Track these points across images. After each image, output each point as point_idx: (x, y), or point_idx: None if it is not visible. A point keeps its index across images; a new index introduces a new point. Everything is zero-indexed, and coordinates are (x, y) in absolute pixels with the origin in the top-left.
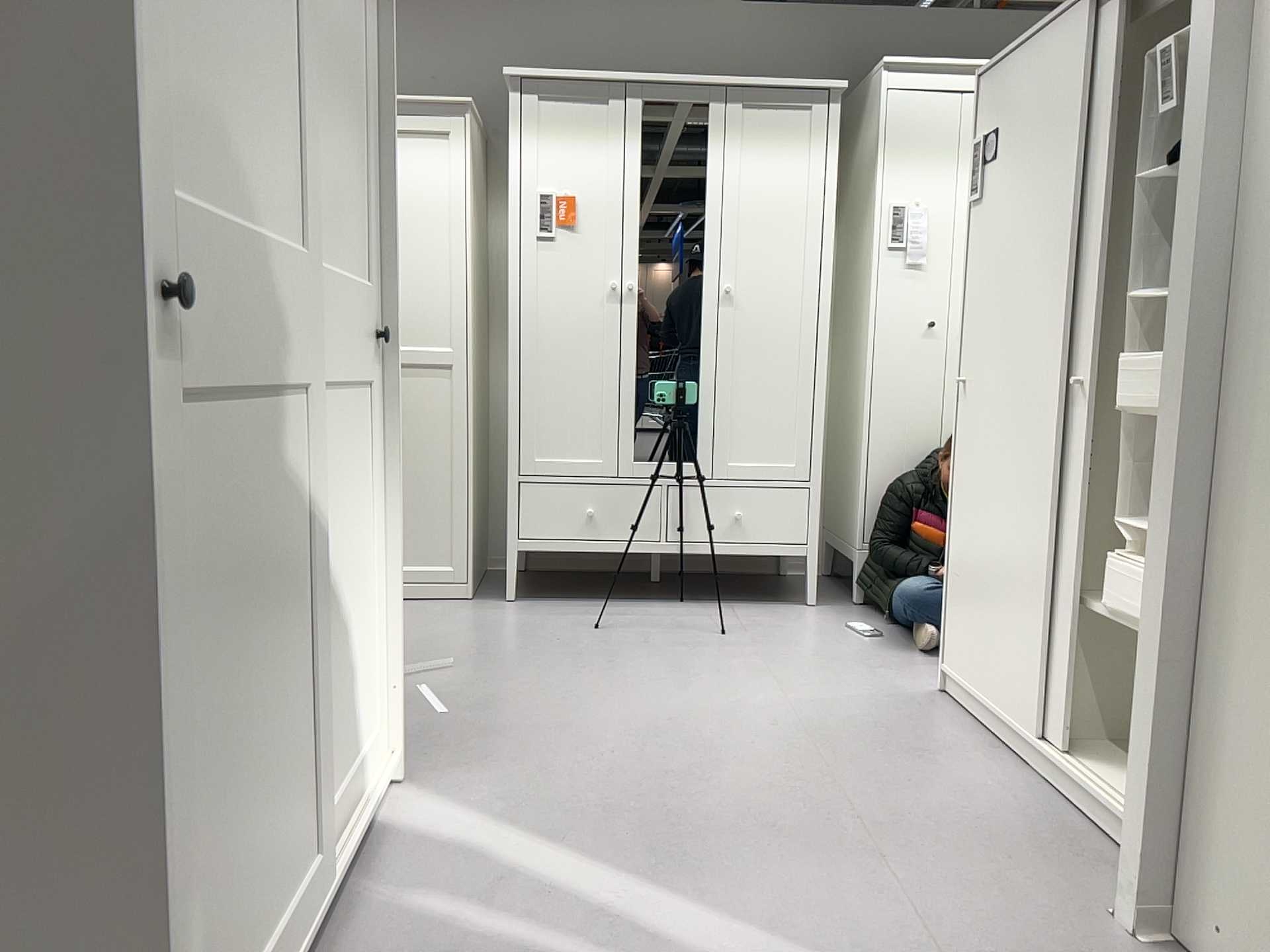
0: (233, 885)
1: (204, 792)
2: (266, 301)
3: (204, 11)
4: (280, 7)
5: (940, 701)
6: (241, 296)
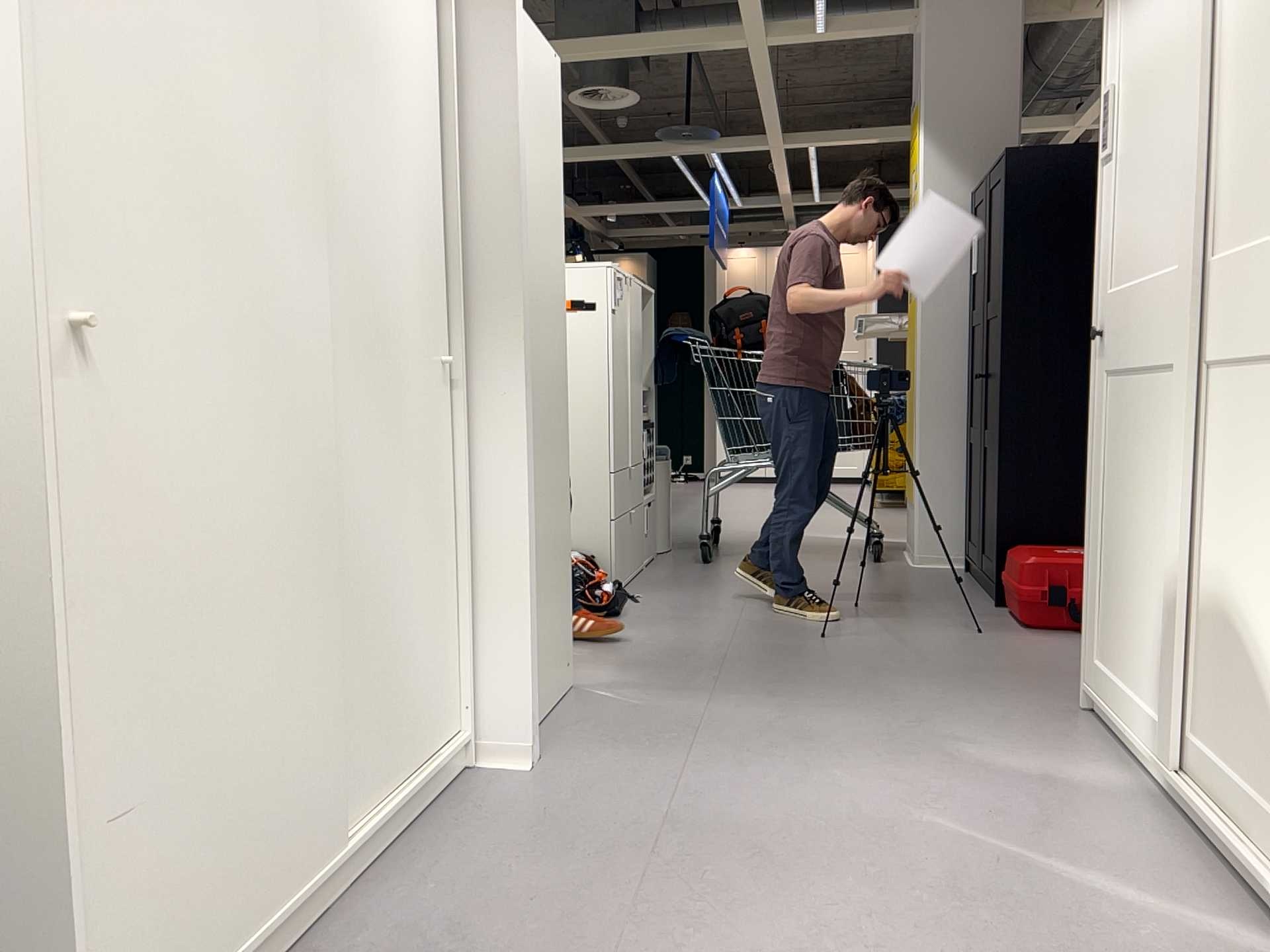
0: (1114, 618)
1: (1107, 551)
2: (1145, 314)
3: (1129, 188)
4: (1174, 108)
5: None
6: (1132, 317)
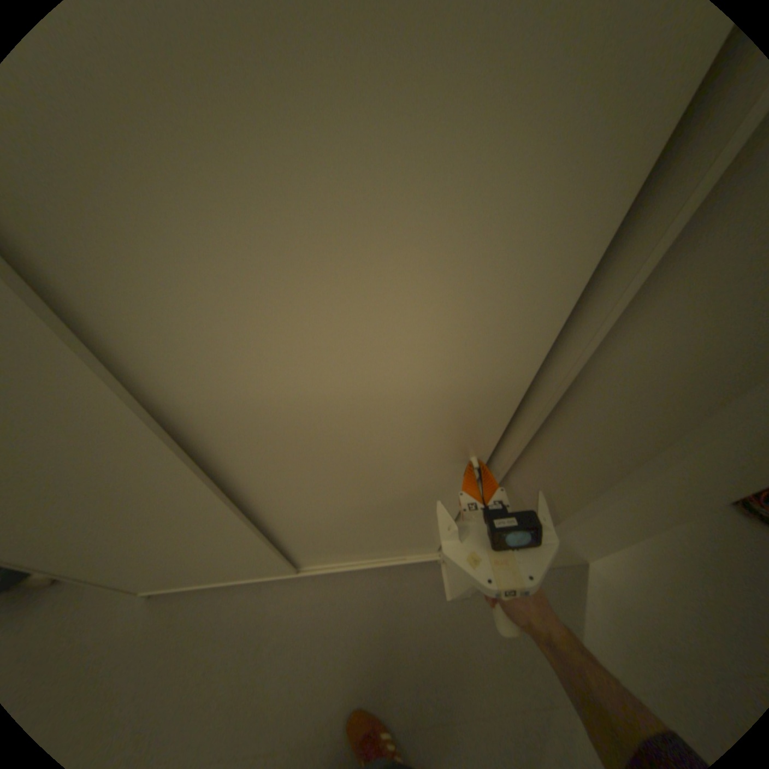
0: None
1: None
2: None
3: None
4: None
5: (159, 606)
6: None
